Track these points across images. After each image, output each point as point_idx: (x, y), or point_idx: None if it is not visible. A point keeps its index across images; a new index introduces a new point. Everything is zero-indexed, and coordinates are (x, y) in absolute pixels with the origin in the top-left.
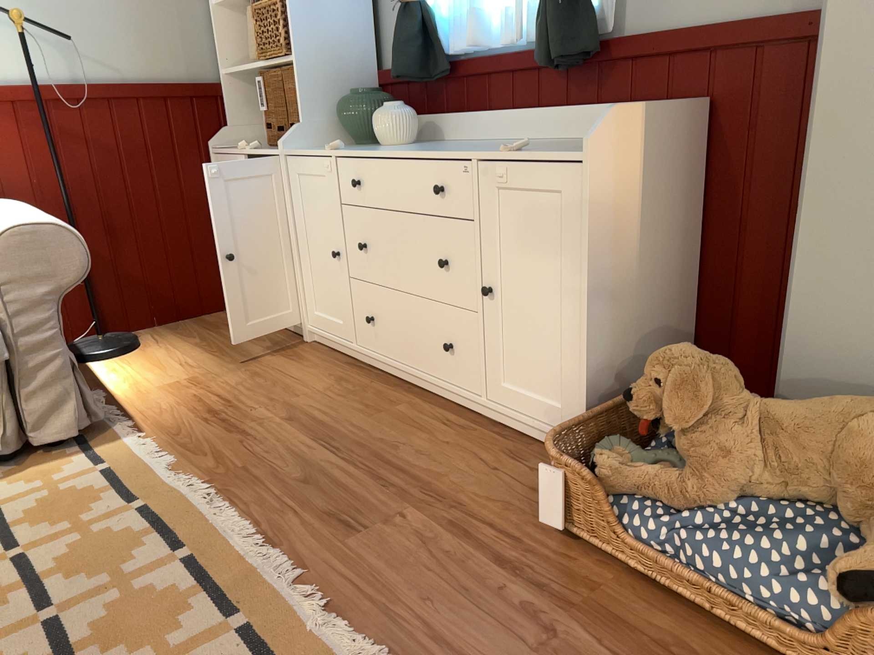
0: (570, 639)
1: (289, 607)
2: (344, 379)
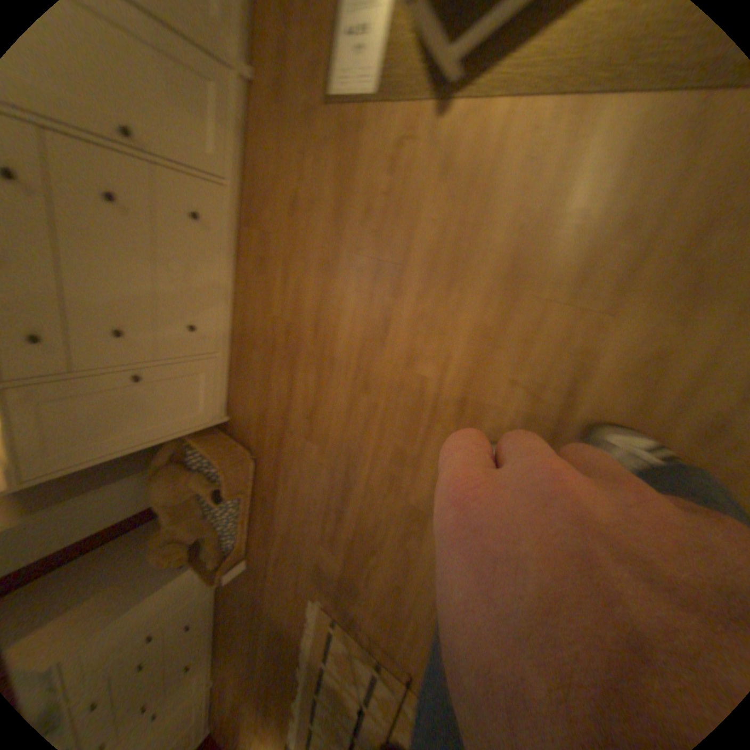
0: (270, 552)
1: (304, 647)
2: (218, 655)
